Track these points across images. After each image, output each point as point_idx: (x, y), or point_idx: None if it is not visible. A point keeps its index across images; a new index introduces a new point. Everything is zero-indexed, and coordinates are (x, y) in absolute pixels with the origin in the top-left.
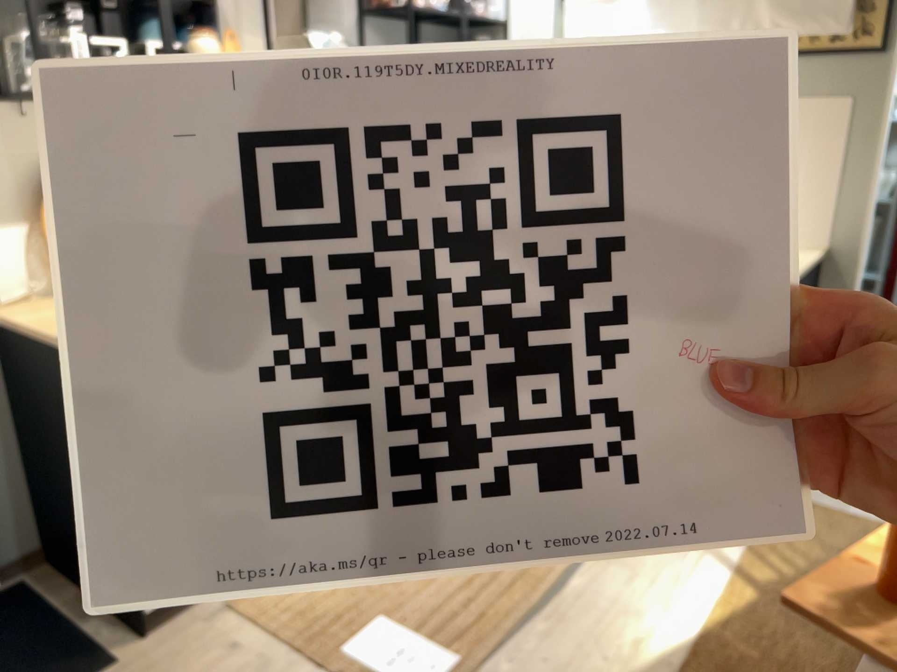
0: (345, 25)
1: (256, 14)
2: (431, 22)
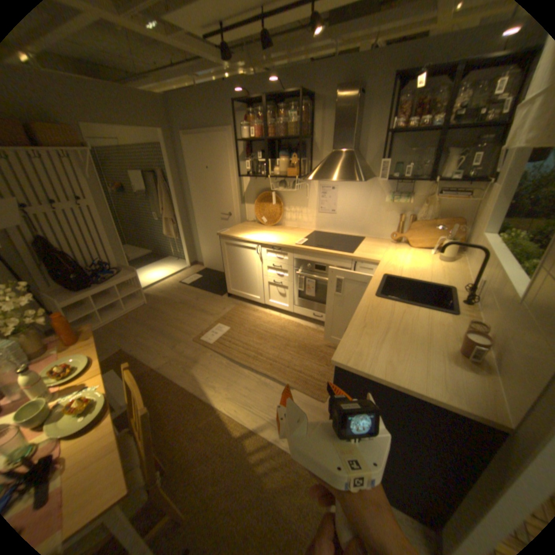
0: (380, 140)
1: (329, 143)
2: (459, 128)
